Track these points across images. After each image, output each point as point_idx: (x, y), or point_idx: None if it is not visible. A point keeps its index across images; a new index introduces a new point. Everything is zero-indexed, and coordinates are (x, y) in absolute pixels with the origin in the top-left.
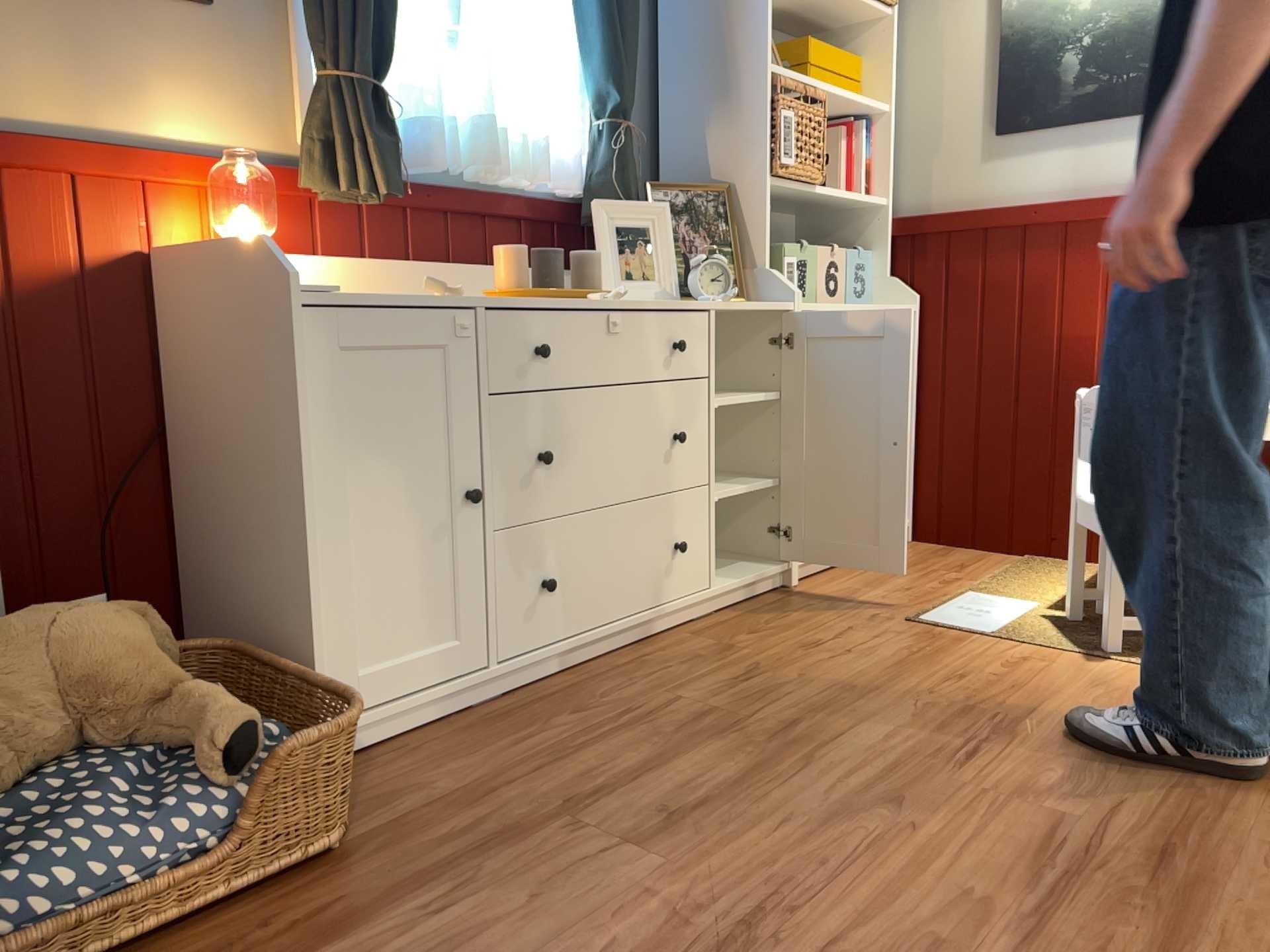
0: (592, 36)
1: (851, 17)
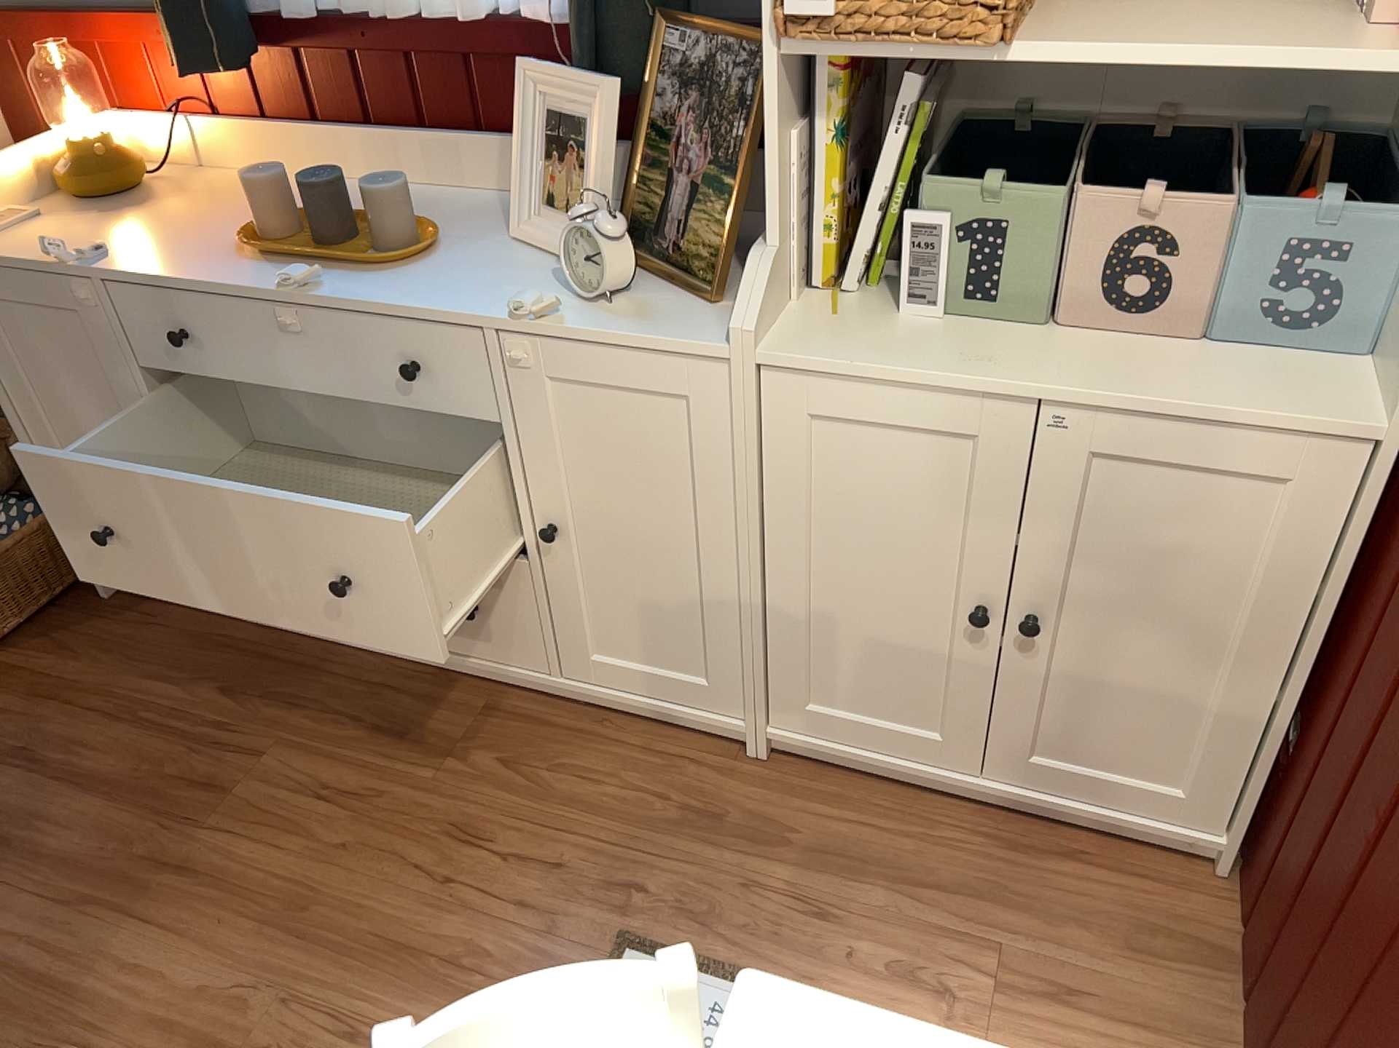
0: None
1: None
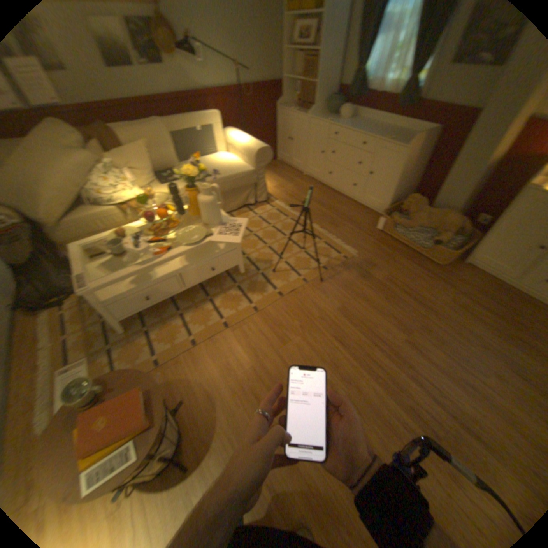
0: None
1: None
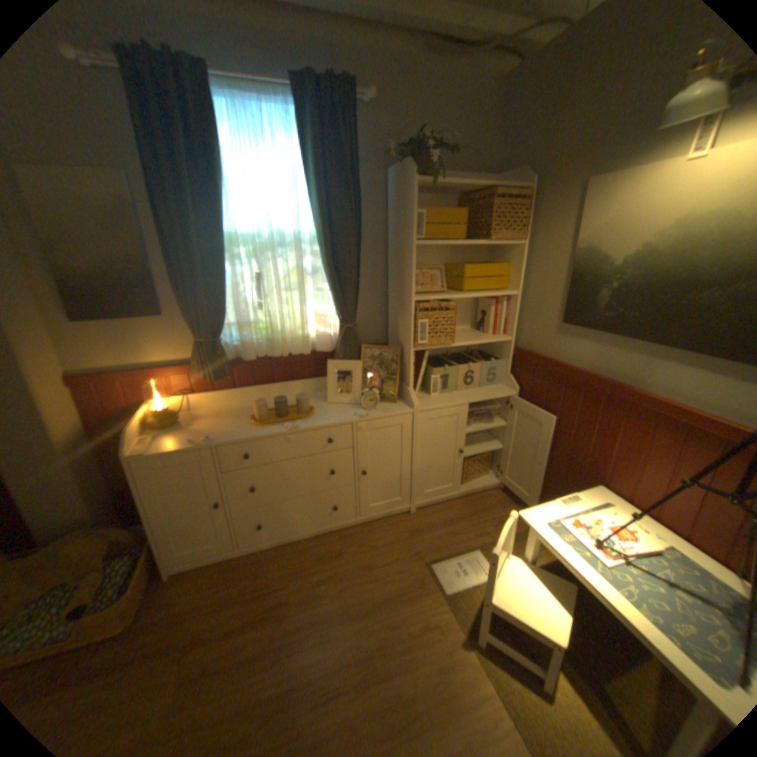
0: (330, 289)
1: (502, 243)
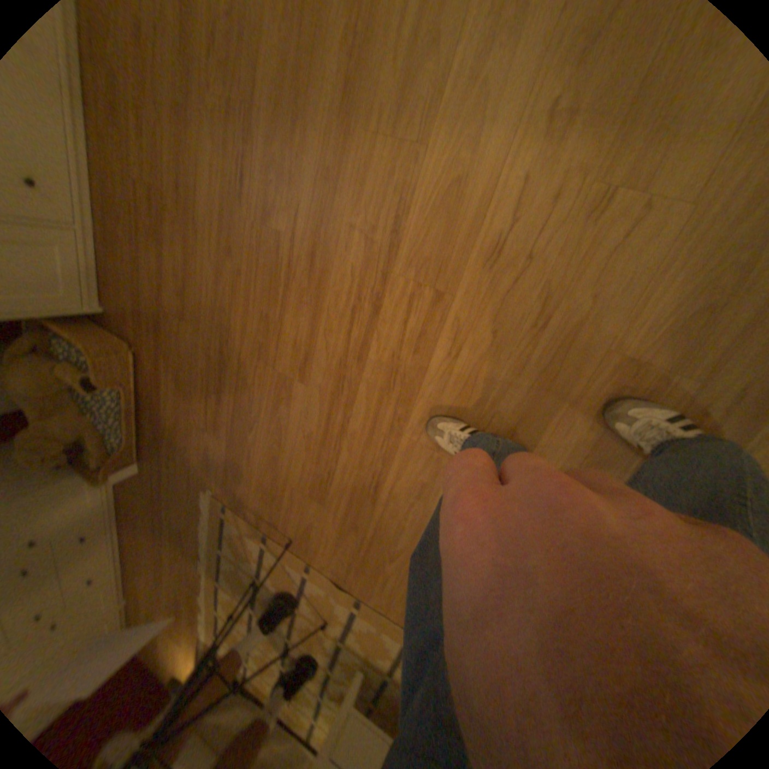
0: None
1: None
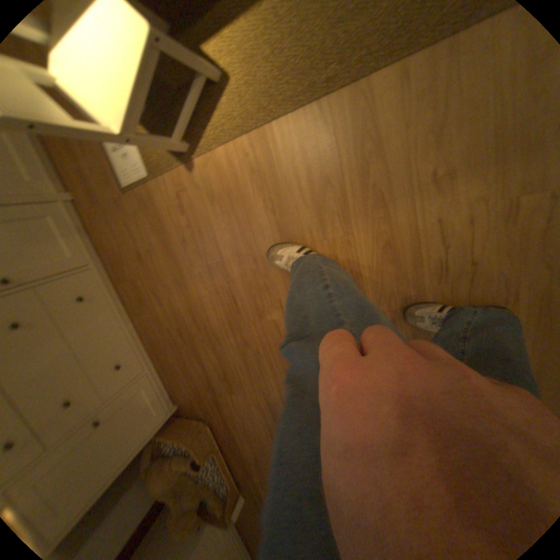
0: None
1: None
